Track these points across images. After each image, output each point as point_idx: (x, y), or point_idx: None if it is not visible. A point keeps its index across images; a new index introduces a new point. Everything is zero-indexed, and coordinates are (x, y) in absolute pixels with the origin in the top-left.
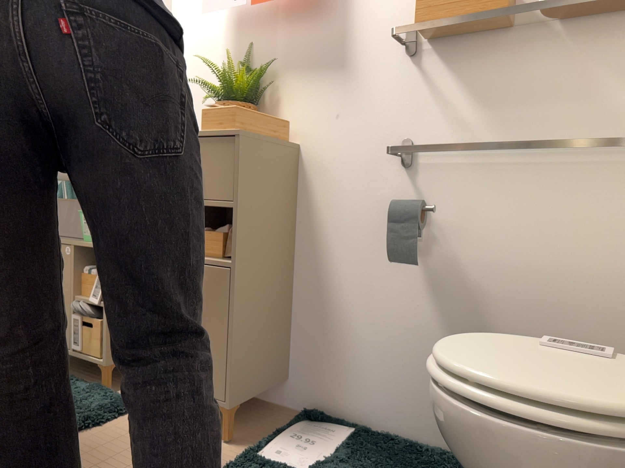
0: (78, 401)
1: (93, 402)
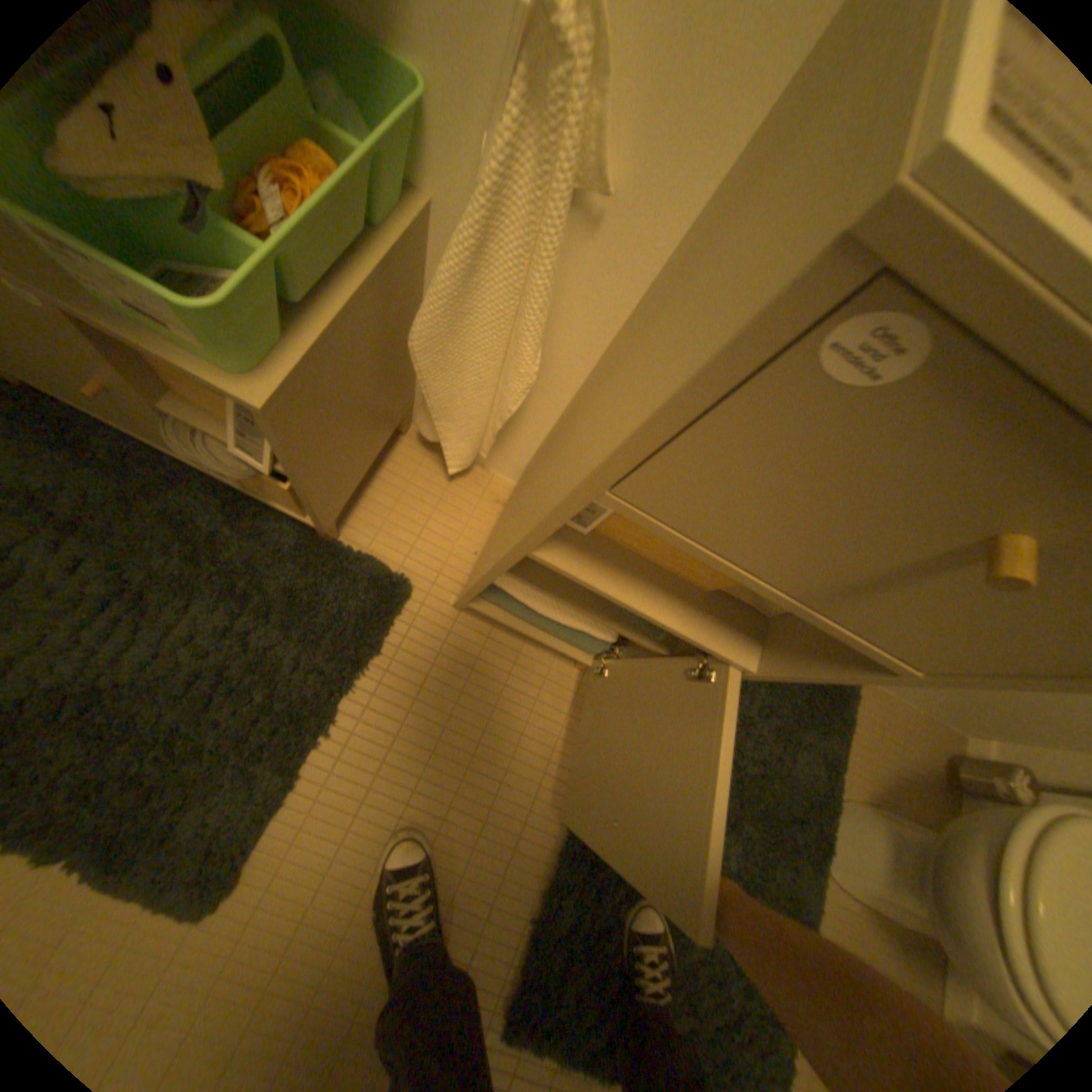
0: (311, 604)
1: (340, 605)
